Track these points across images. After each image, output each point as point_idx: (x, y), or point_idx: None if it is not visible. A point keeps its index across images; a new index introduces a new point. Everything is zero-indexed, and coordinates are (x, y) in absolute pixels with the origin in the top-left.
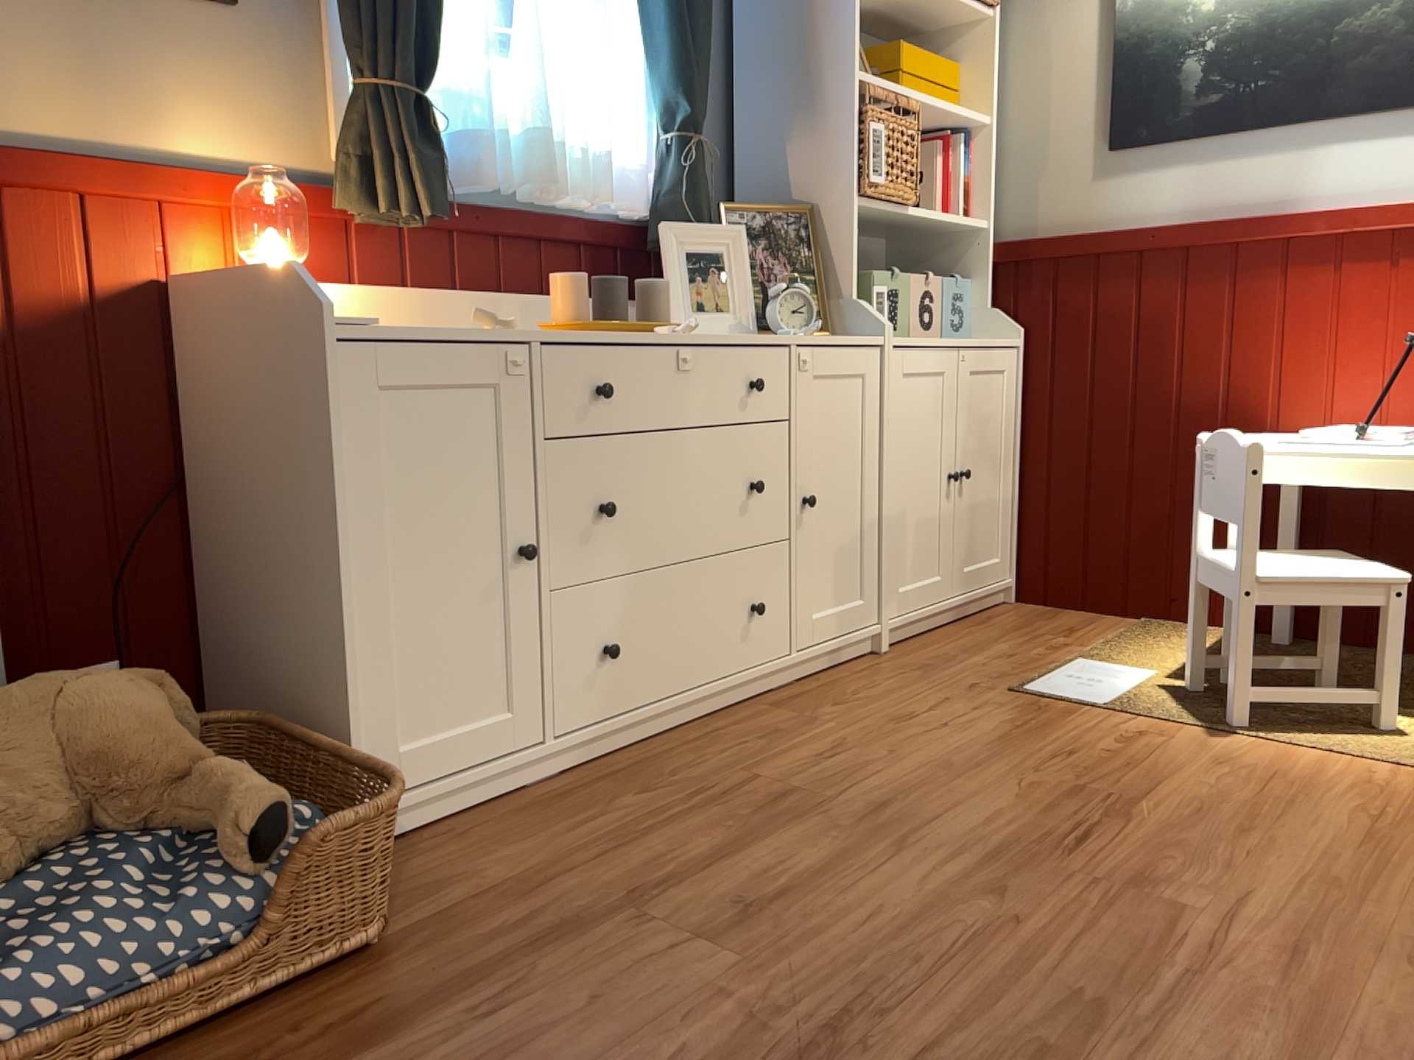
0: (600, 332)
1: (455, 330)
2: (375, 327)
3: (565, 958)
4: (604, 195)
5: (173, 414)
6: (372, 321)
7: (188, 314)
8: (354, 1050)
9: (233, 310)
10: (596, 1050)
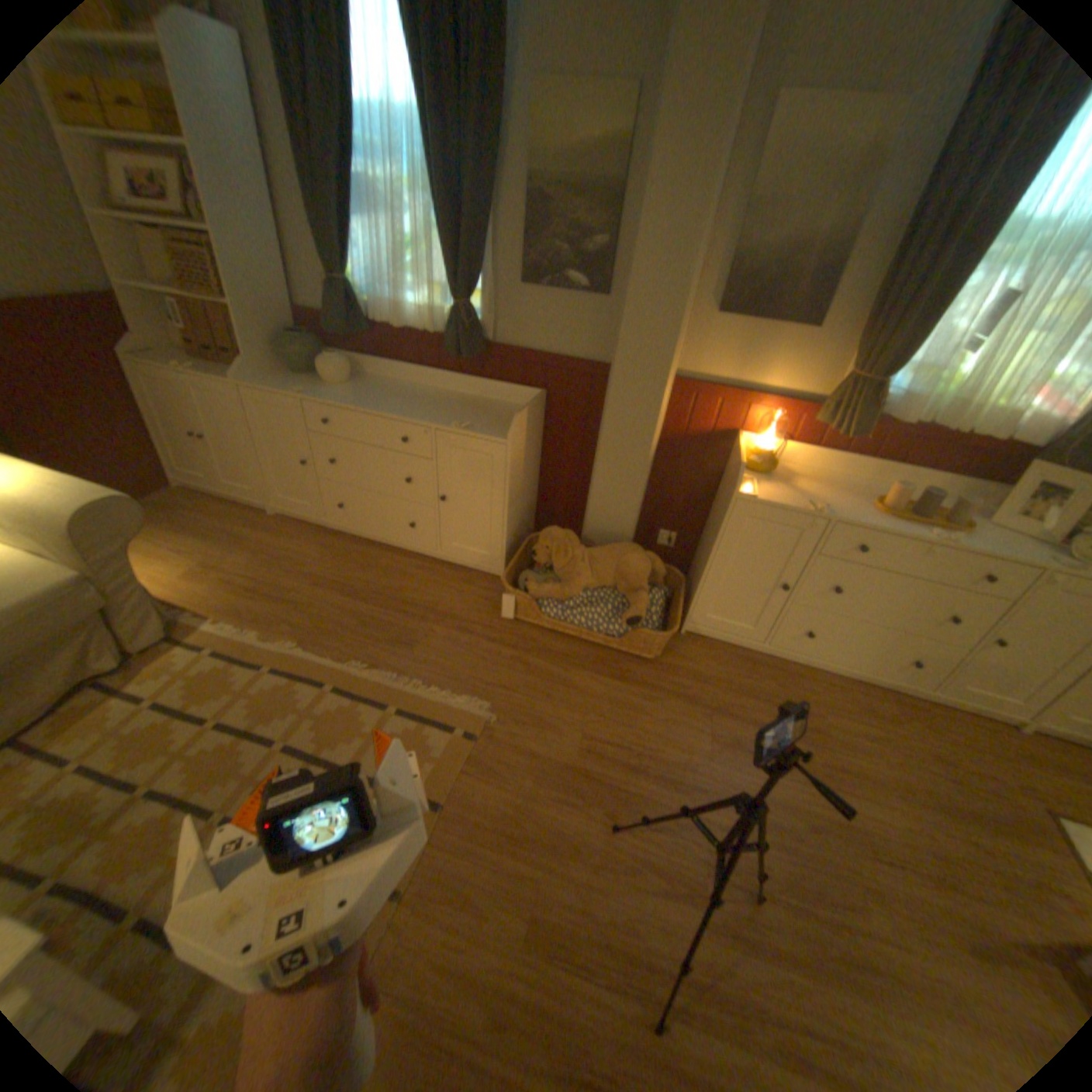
0: (901, 519)
1: (804, 502)
2: (764, 494)
3: (680, 705)
4: (1000, 435)
5: (723, 473)
6: (758, 495)
7: (736, 448)
8: (620, 678)
9: (737, 460)
10: (652, 730)
